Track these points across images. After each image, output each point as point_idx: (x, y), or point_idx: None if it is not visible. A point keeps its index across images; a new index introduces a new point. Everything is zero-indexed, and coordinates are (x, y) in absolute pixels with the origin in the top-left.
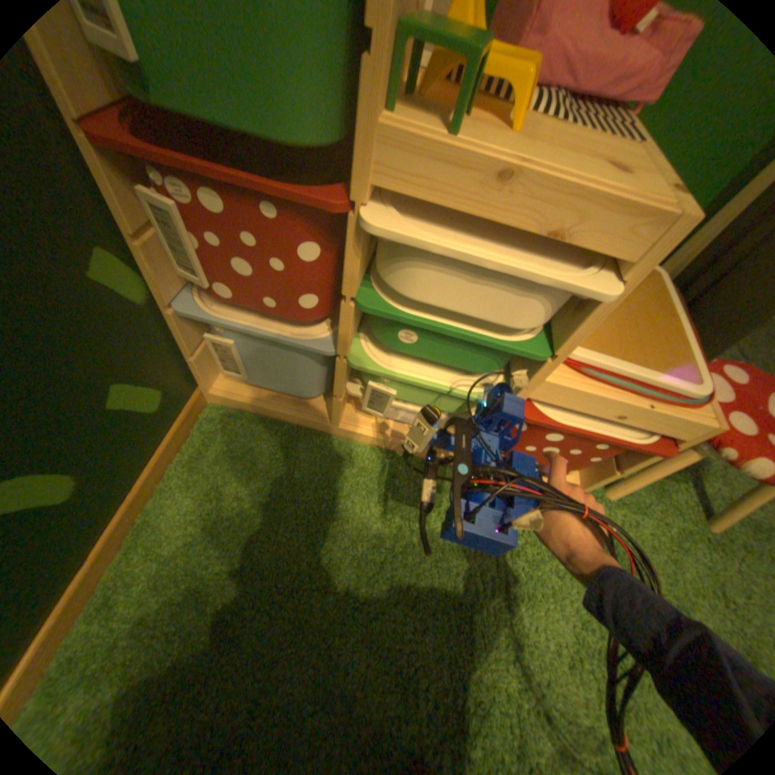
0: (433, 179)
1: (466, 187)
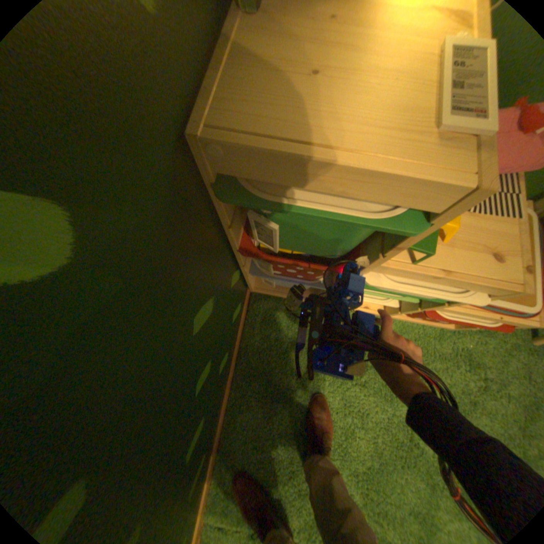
0: (400, 271)
1: (417, 274)
